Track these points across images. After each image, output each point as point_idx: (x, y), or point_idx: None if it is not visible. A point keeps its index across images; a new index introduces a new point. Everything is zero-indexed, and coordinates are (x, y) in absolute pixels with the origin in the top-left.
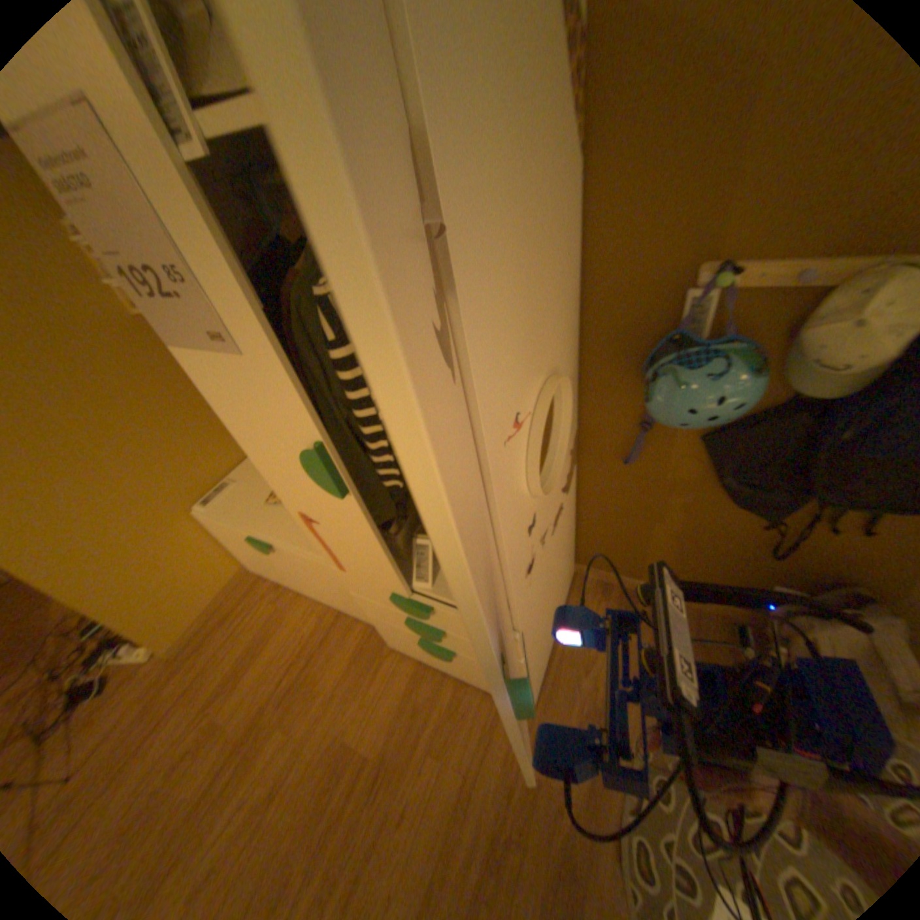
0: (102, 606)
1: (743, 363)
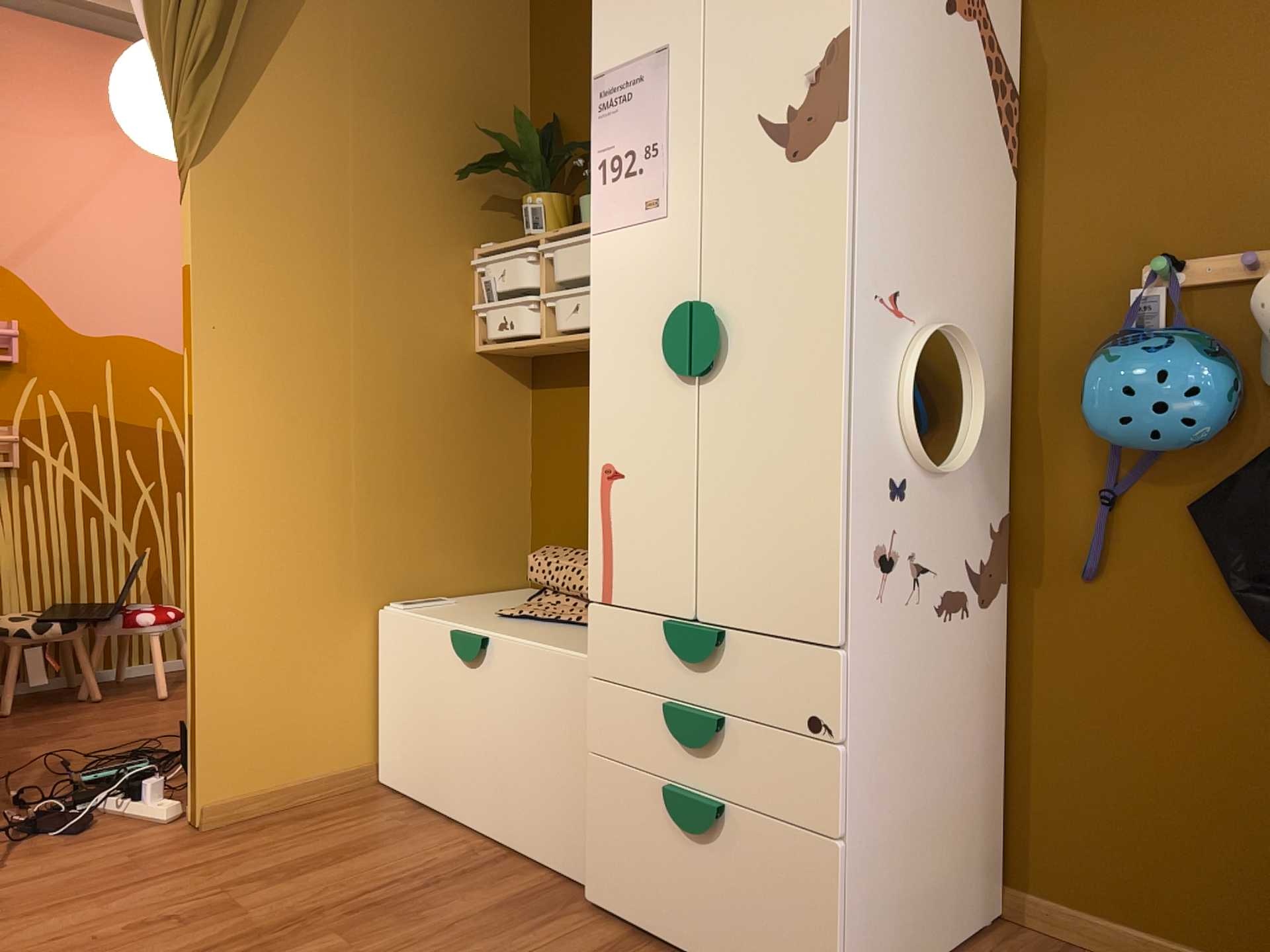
0: (215, 648)
1: (1187, 344)
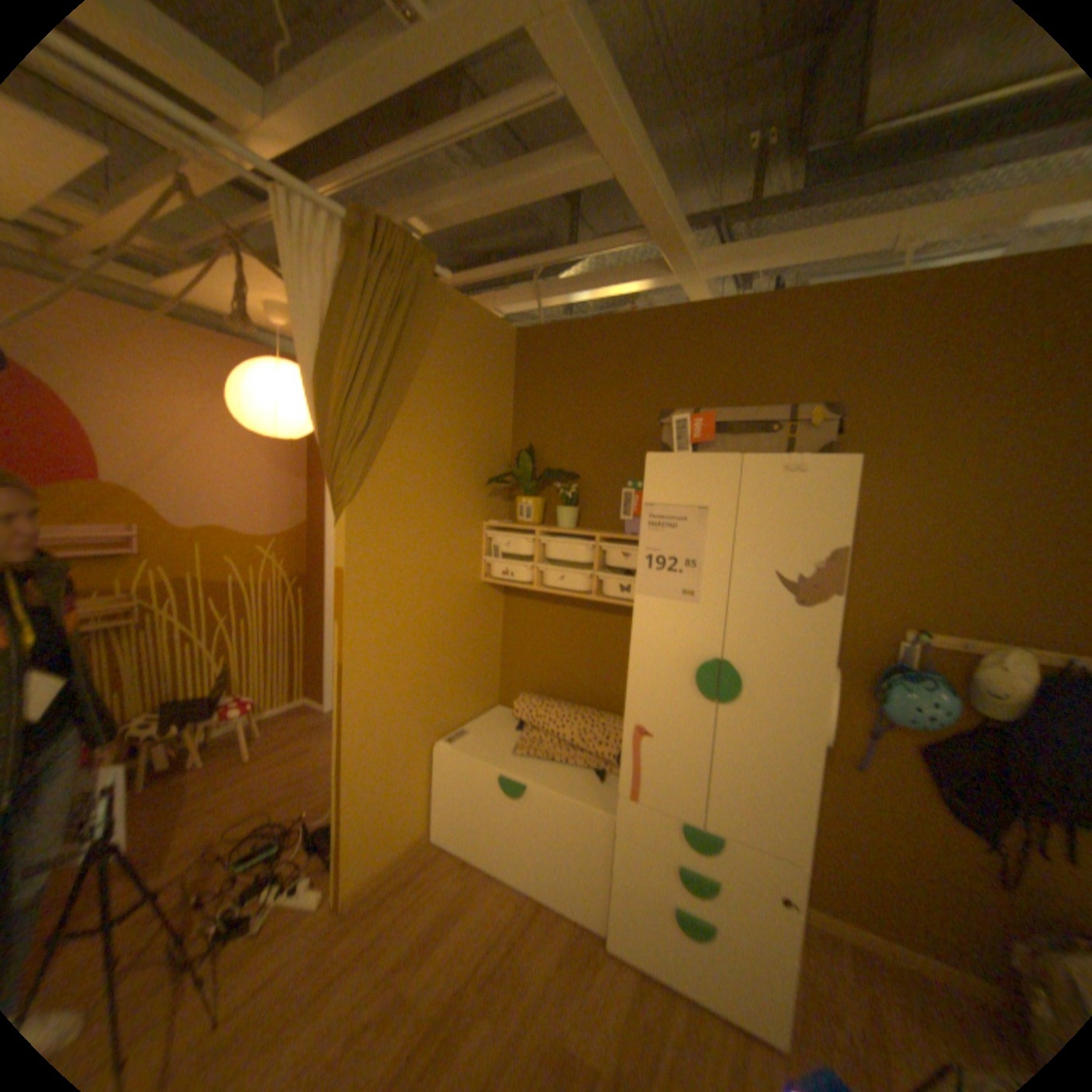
0: (354, 803)
1: (946, 687)
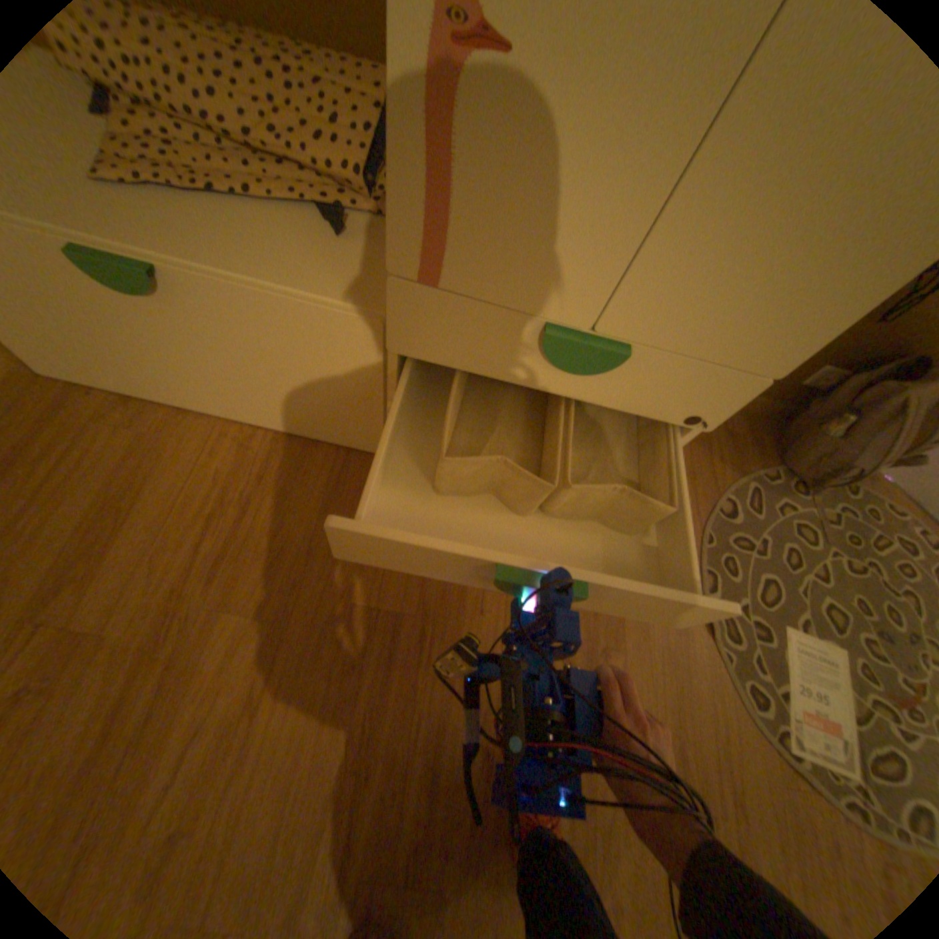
0: None
1: None
